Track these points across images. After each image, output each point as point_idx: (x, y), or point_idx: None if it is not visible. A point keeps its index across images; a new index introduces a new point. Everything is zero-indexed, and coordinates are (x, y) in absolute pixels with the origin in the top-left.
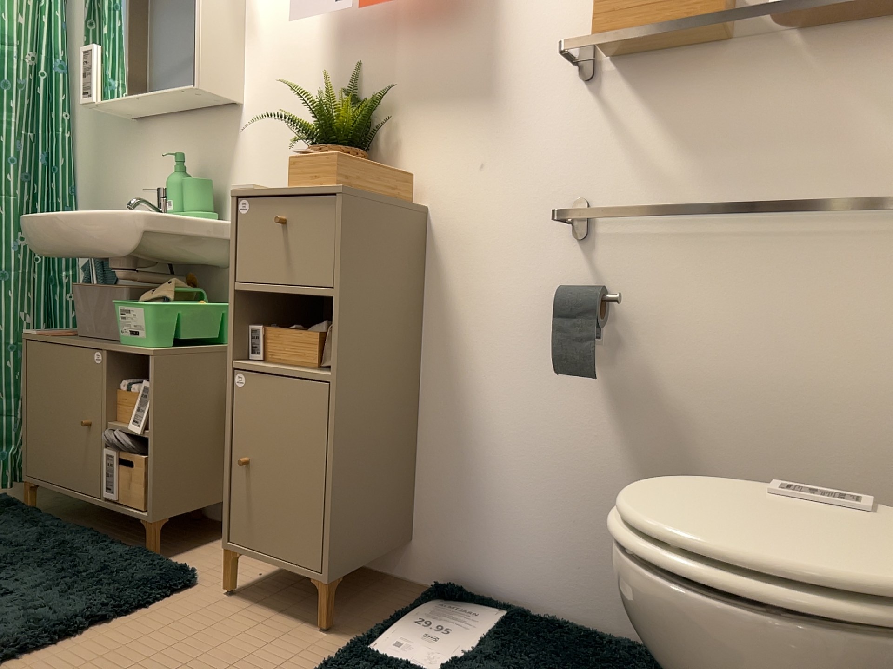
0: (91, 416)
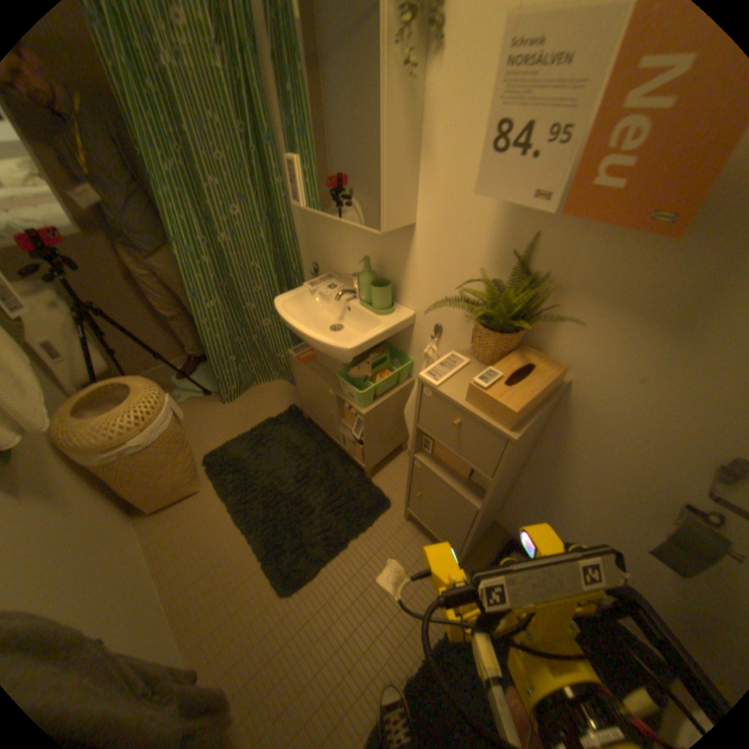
0: (327, 410)
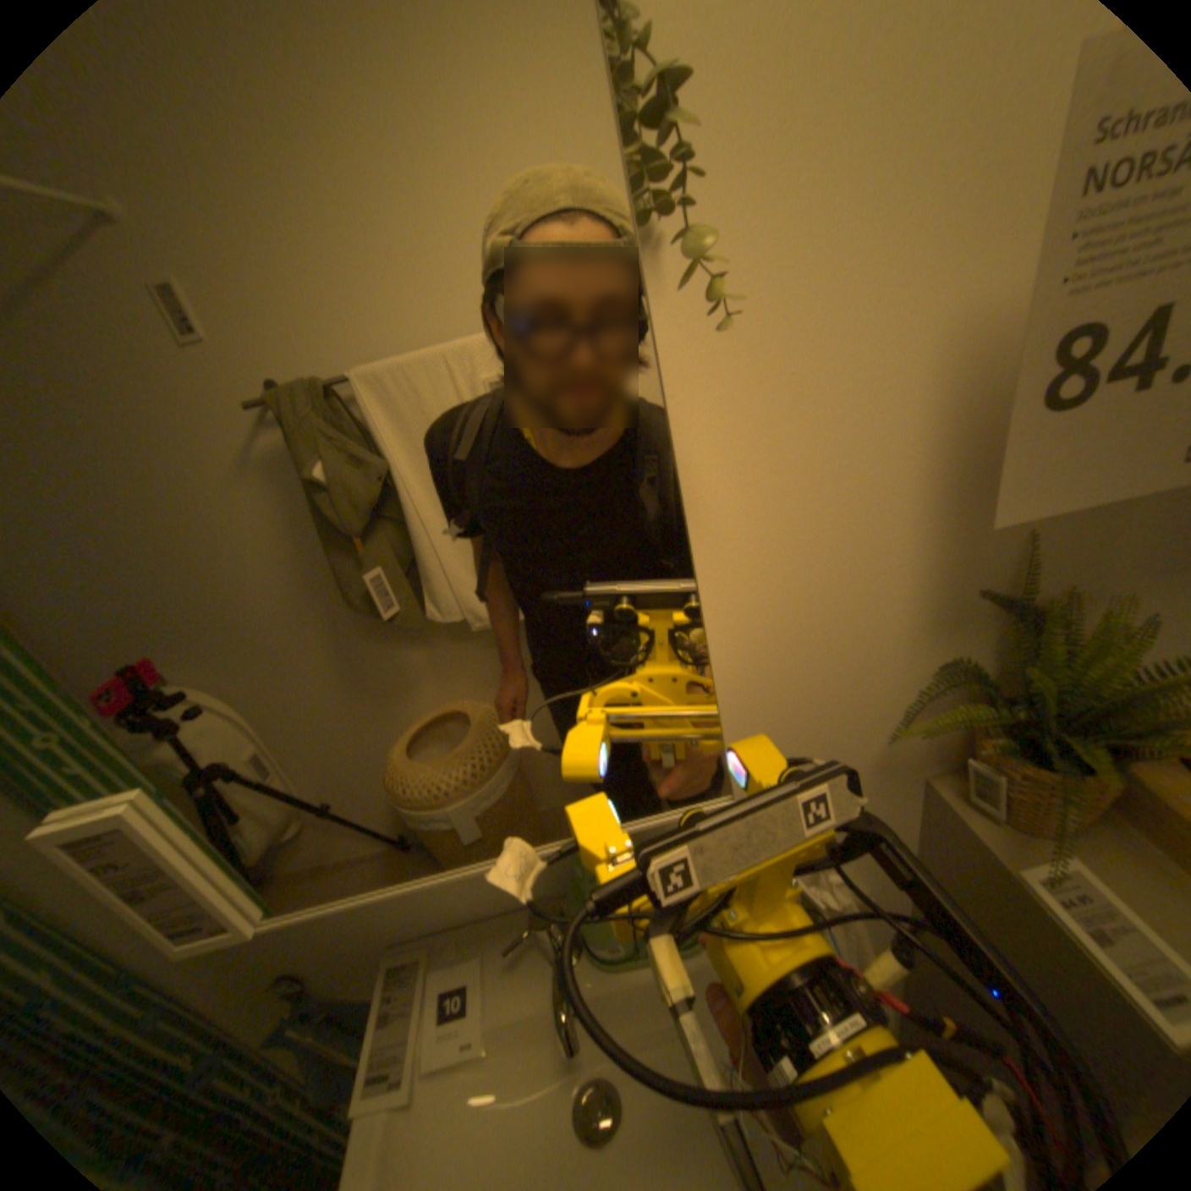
0: None
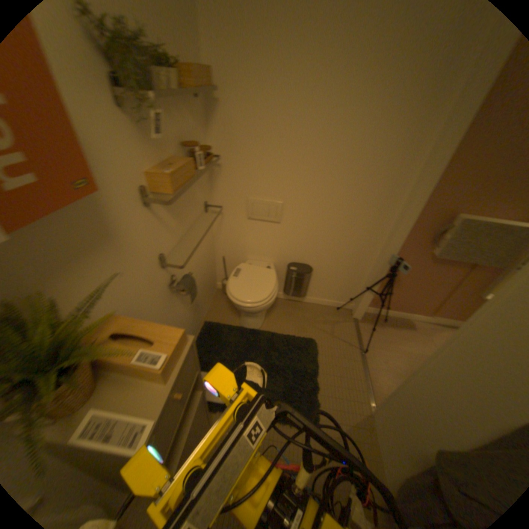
0: None
